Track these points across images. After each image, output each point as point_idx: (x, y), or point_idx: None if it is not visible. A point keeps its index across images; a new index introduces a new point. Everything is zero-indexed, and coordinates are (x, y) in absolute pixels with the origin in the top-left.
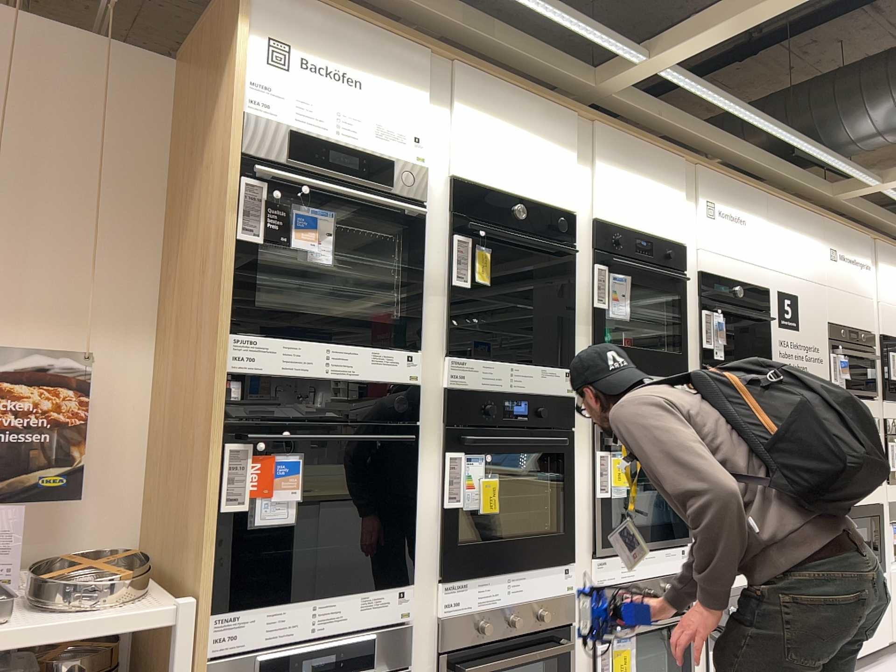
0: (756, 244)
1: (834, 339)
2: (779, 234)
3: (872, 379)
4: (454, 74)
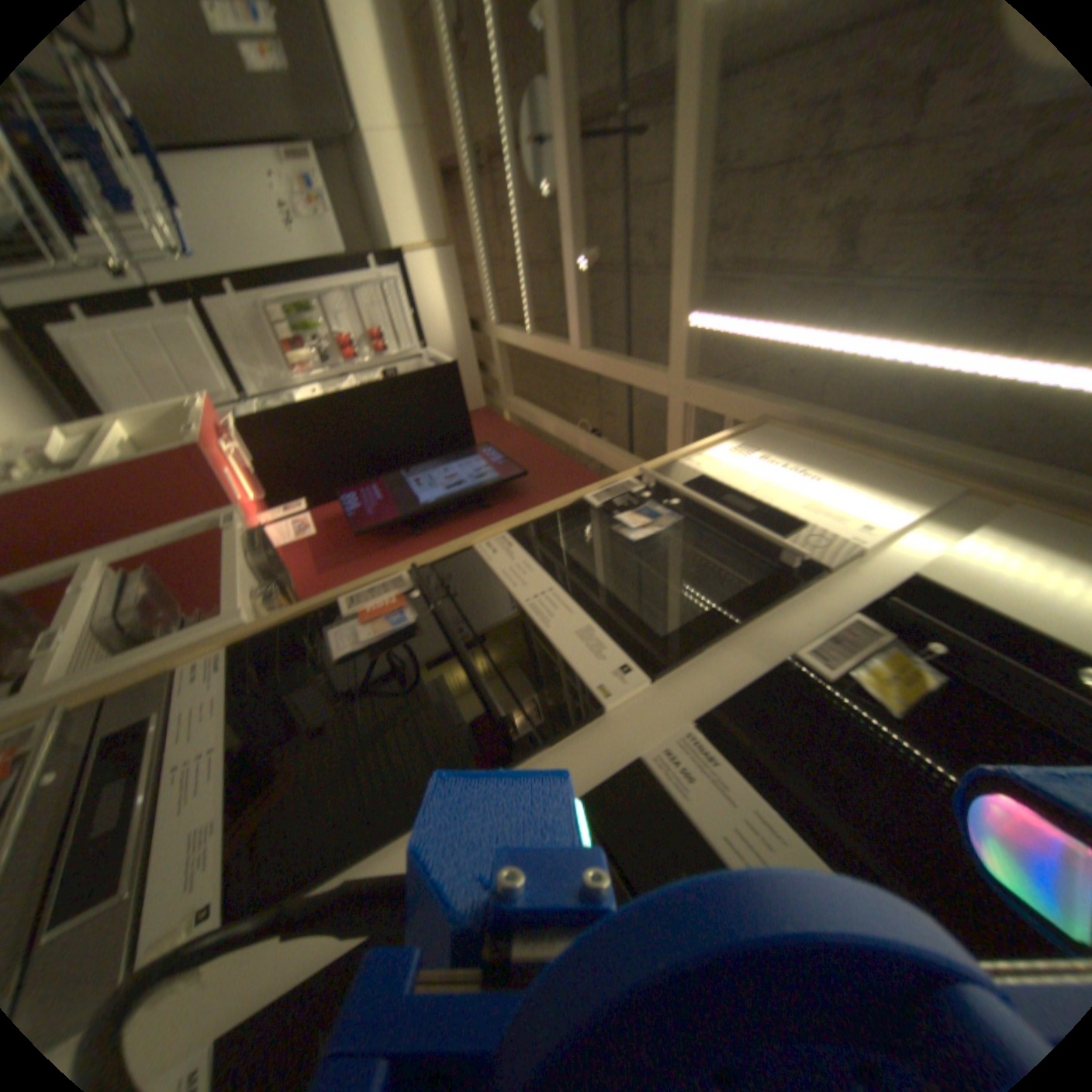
0: None
1: None
2: None
3: None
4: (1004, 517)
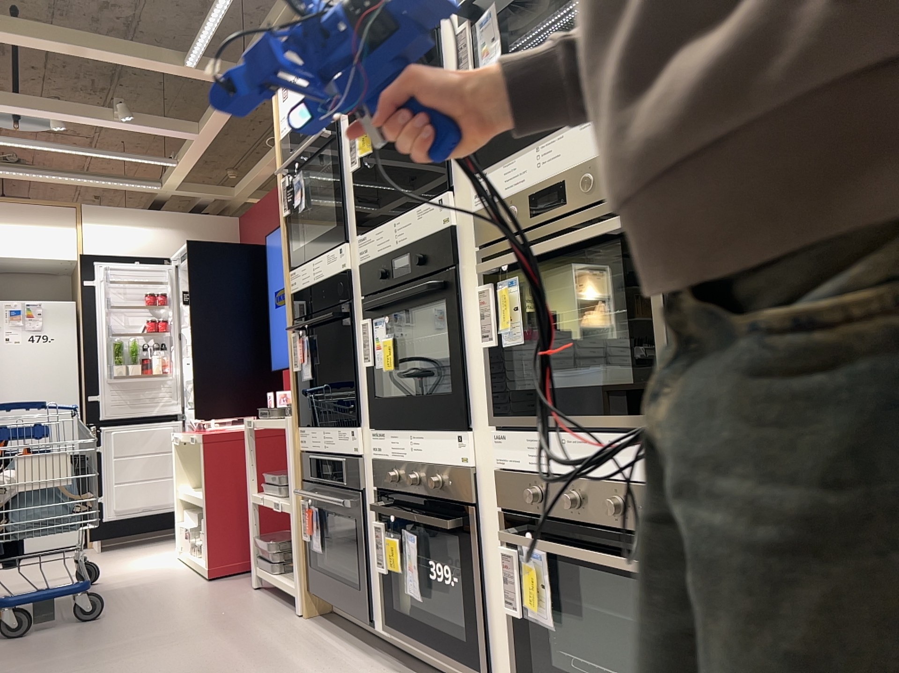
0: None
1: None
2: None
3: None
4: None
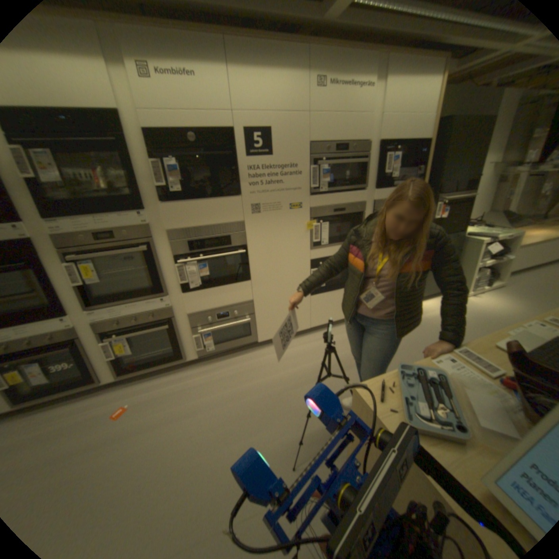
0: (213, 90)
1: (318, 154)
2: (244, 73)
3: (364, 176)
4: None
